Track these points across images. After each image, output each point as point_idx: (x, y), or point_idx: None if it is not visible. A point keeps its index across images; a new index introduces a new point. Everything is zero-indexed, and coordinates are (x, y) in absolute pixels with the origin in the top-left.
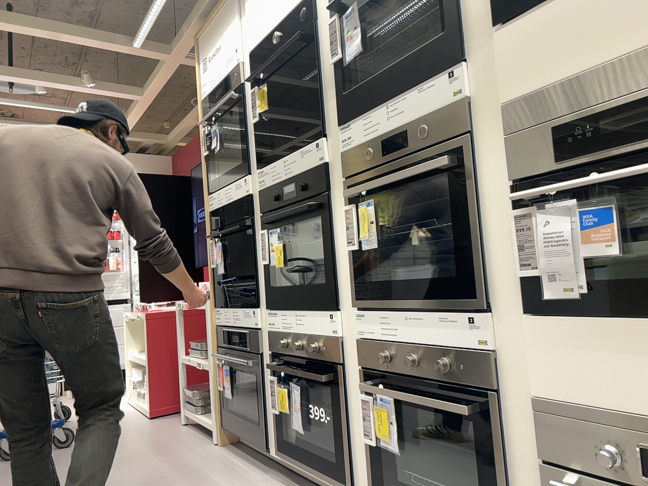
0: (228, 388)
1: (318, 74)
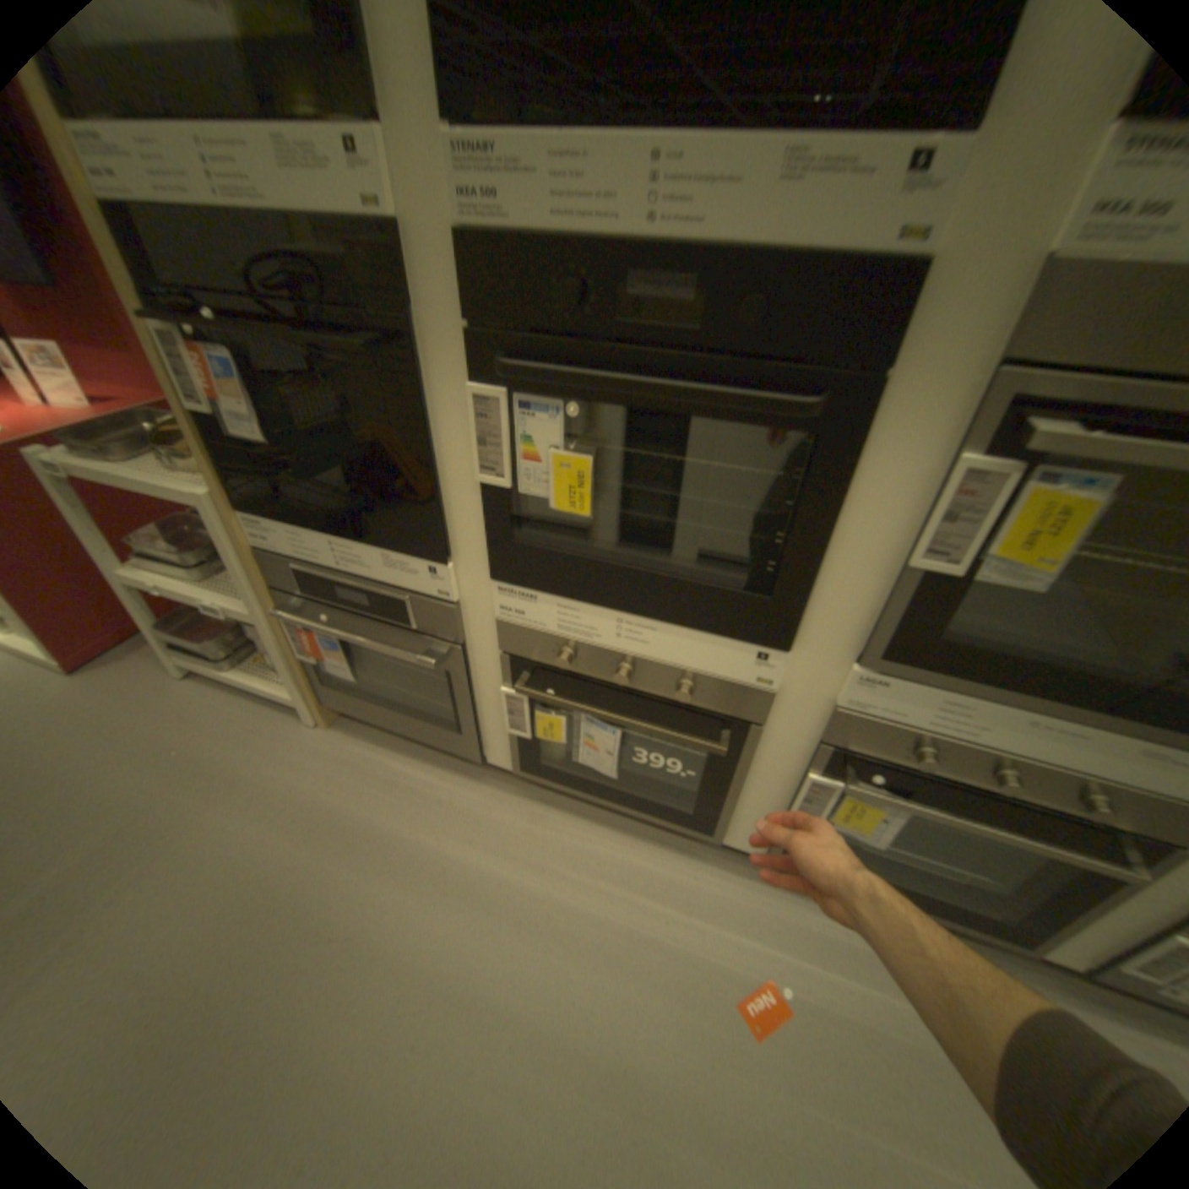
0: (344, 669)
1: None
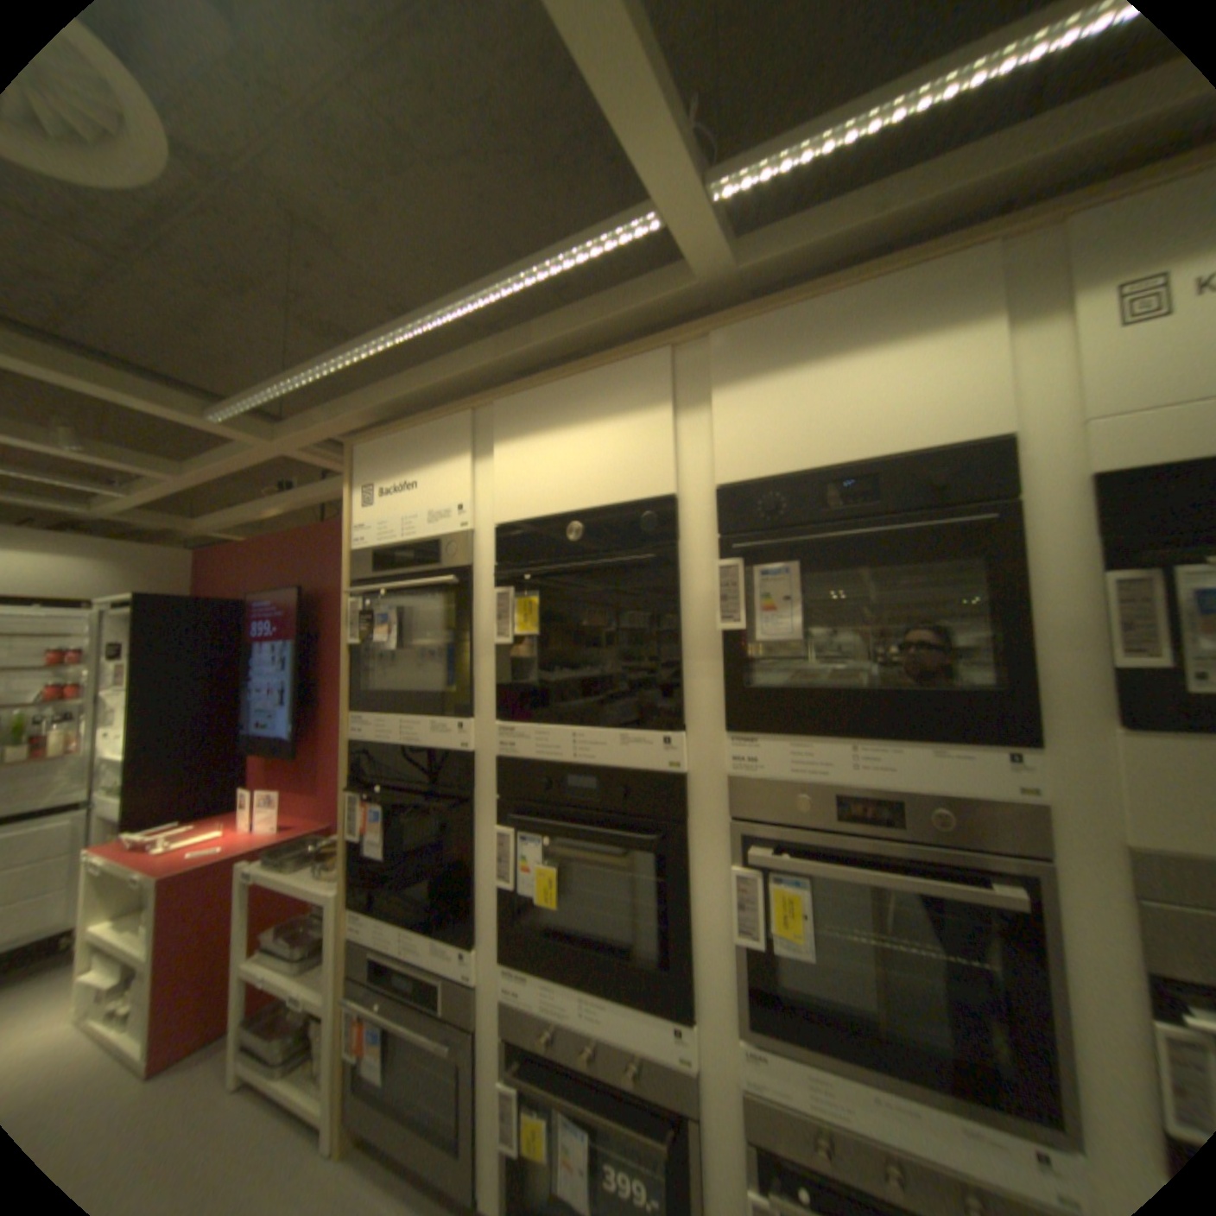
0: (376, 1070)
1: (676, 627)
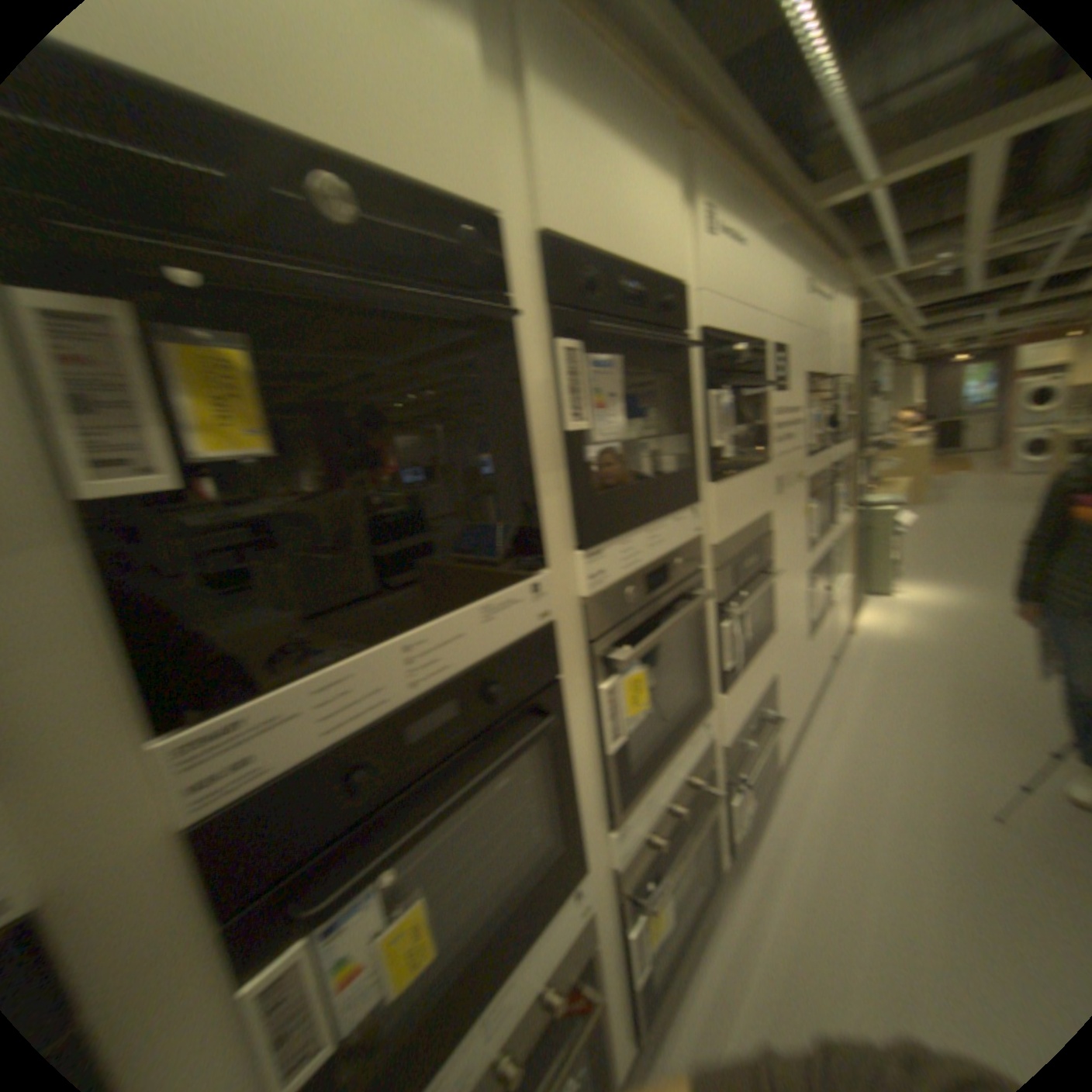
0: None
1: (524, 427)
